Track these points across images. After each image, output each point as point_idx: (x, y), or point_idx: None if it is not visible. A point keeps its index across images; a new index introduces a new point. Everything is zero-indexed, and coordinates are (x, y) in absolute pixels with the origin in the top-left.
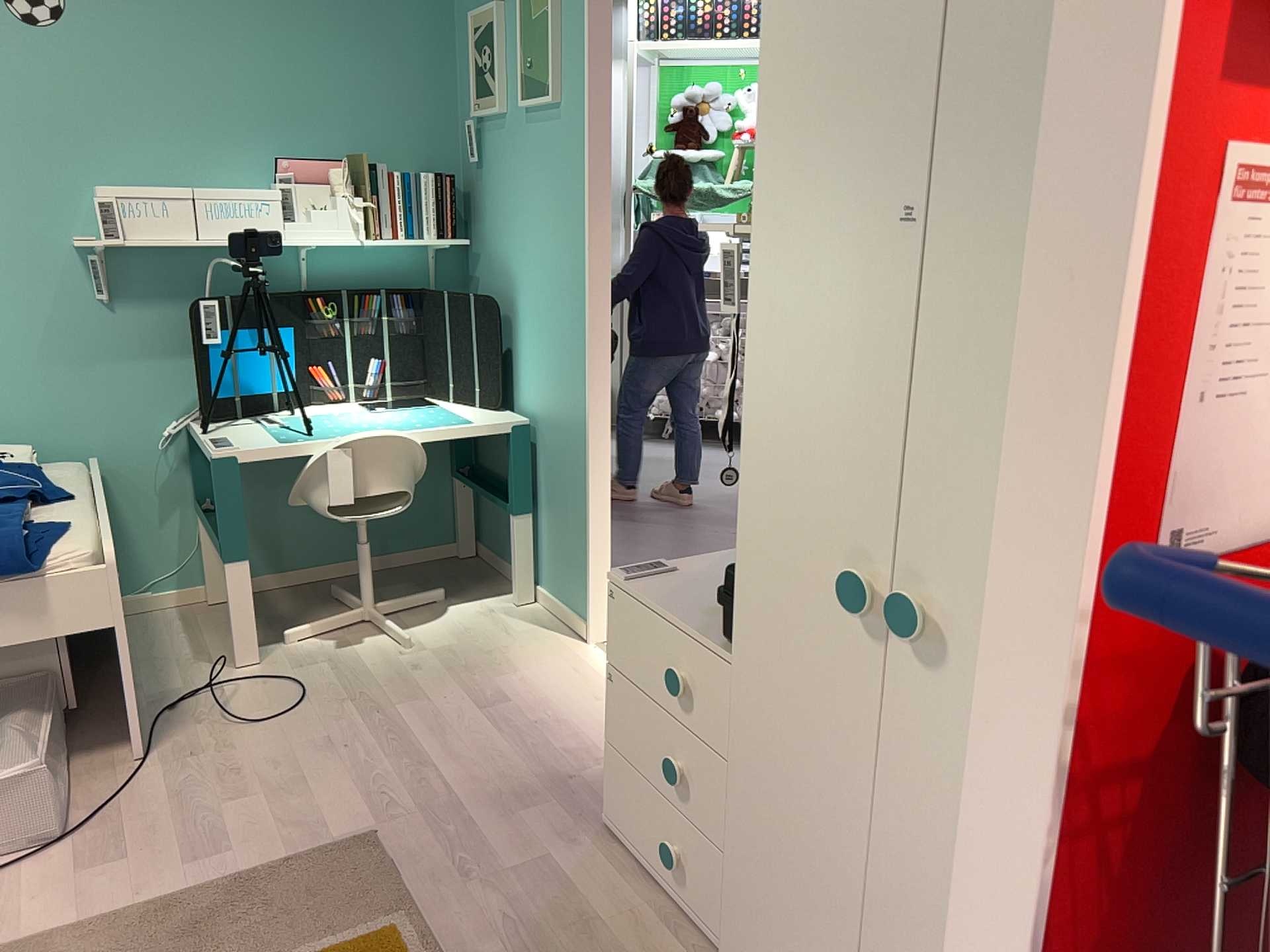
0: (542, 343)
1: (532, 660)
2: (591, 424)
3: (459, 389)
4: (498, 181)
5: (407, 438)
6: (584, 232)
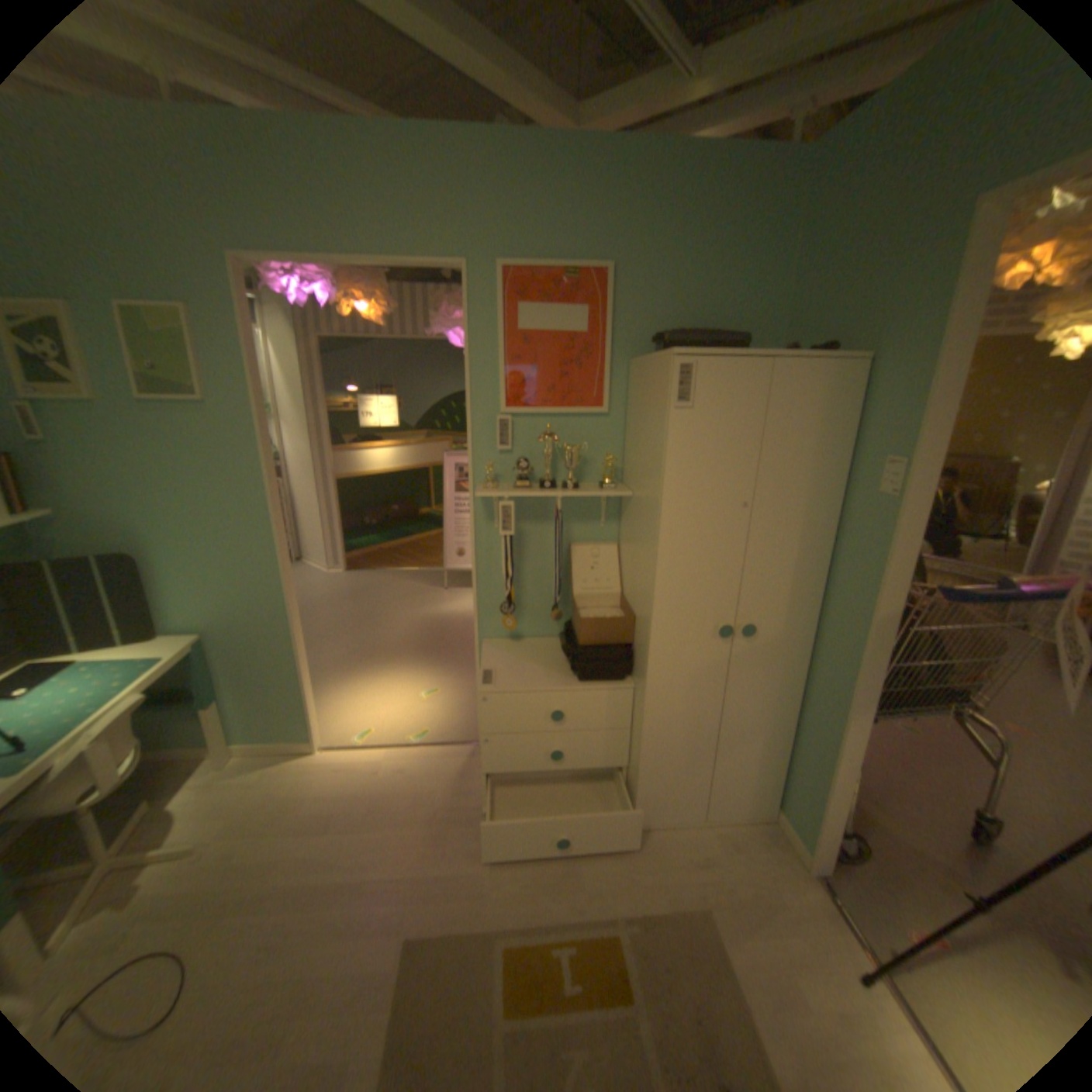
0: (203, 578)
1: (299, 788)
2: (293, 620)
3: (87, 640)
4: (85, 456)
5: (131, 699)
6: (262, 495)
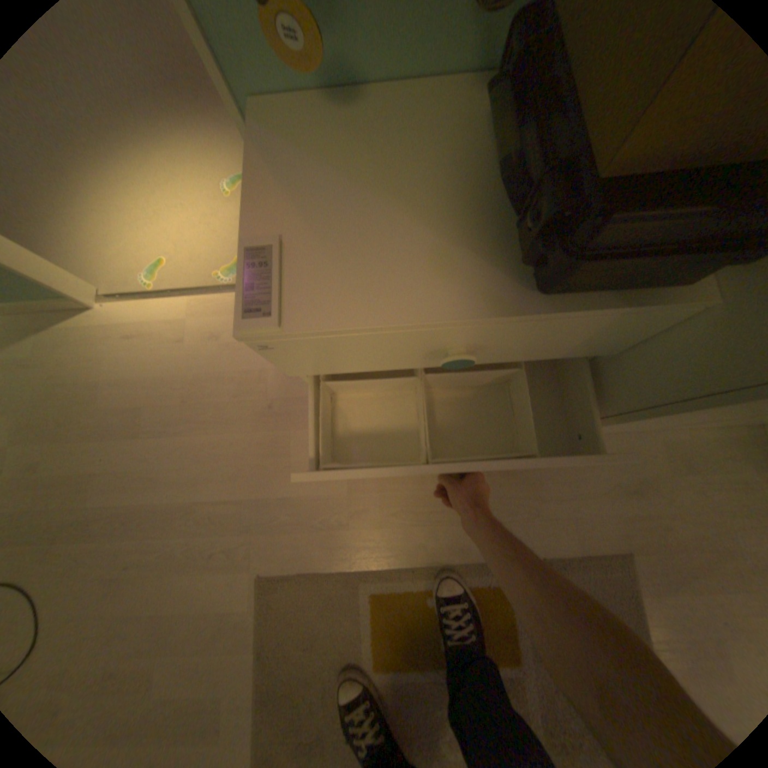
0: None
1: (86, 365)
2: None
3: None
4: None
5: None
6: None
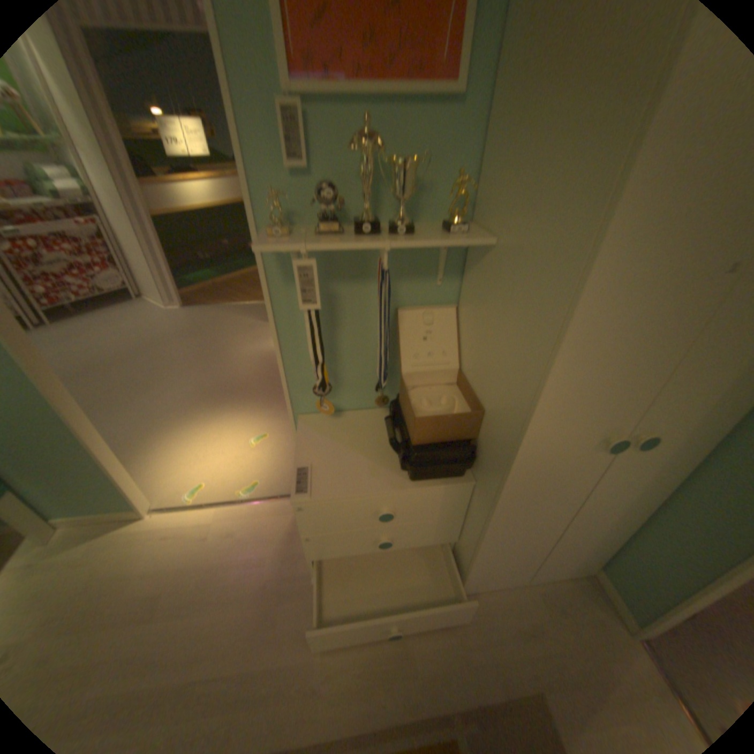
0: None
1: (126, 560)
2: (61, 408)
3: None
4: None
5: None
6: None
